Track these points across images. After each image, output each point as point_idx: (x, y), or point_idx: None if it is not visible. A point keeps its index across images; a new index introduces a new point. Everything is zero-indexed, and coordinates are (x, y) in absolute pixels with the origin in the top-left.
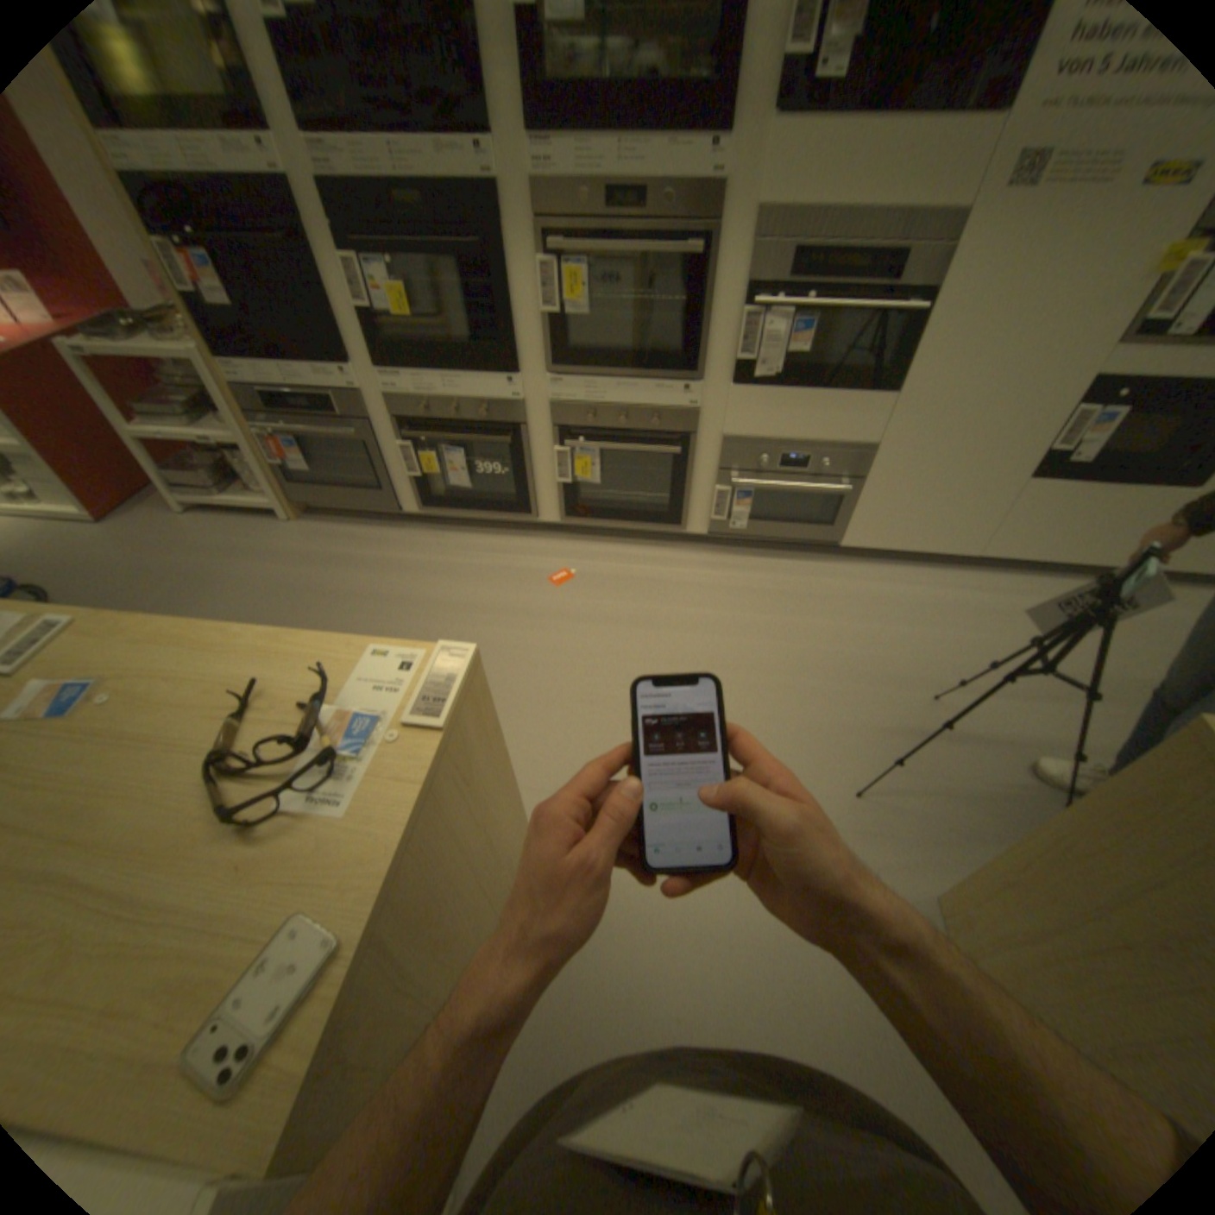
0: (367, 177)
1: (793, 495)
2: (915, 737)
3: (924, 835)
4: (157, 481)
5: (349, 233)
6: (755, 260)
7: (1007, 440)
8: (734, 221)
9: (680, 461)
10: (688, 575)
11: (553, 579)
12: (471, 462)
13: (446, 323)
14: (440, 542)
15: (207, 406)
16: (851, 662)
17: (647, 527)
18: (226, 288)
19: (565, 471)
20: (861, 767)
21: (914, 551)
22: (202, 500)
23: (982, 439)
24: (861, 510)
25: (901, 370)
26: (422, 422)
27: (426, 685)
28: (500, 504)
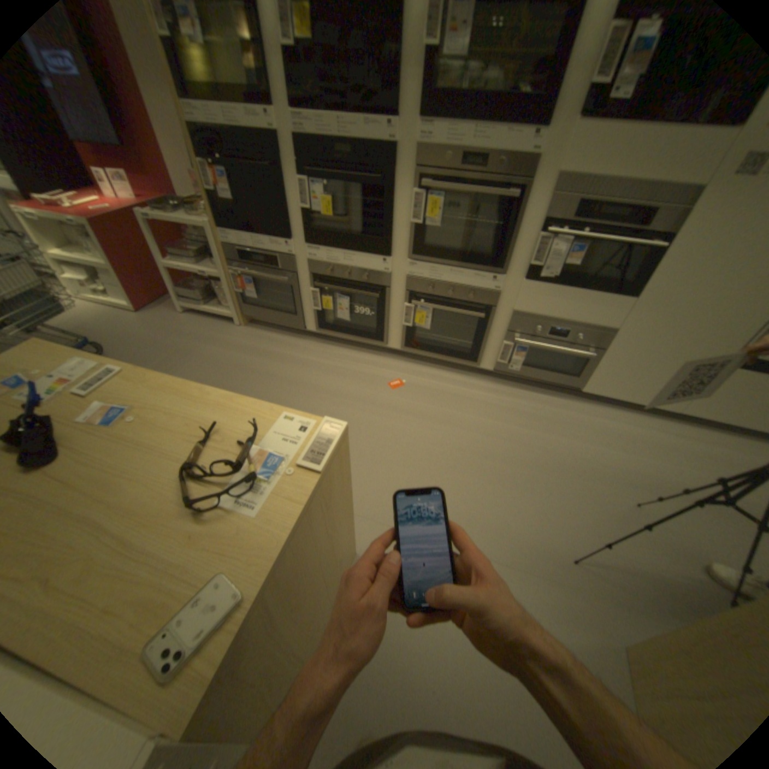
0: (323, 136)
1: (556, 354)
2: (621, 530)
3: (621, 601)
4: (173, 293)
5: (307, 166)
6: (553, 205)
7: (713, 338)
8: (543, 179)
9: (484, 322)
10: (478, 395)
11: (391, 384)
12: (353, 306)
13: (353, 223)
14: (326, 351)
15: (208, 254)
16: (581, 470)
17: (456, 361)
18: (232, 190)
19: (409, 319)
20: (581, 544)
21: (634, 402)
22: (195, 307)
23: (695, 335)
24: (601, 370)
25: (642, 283)
26: (328, 279)
27: (312, 442)
28: (366, 333)
